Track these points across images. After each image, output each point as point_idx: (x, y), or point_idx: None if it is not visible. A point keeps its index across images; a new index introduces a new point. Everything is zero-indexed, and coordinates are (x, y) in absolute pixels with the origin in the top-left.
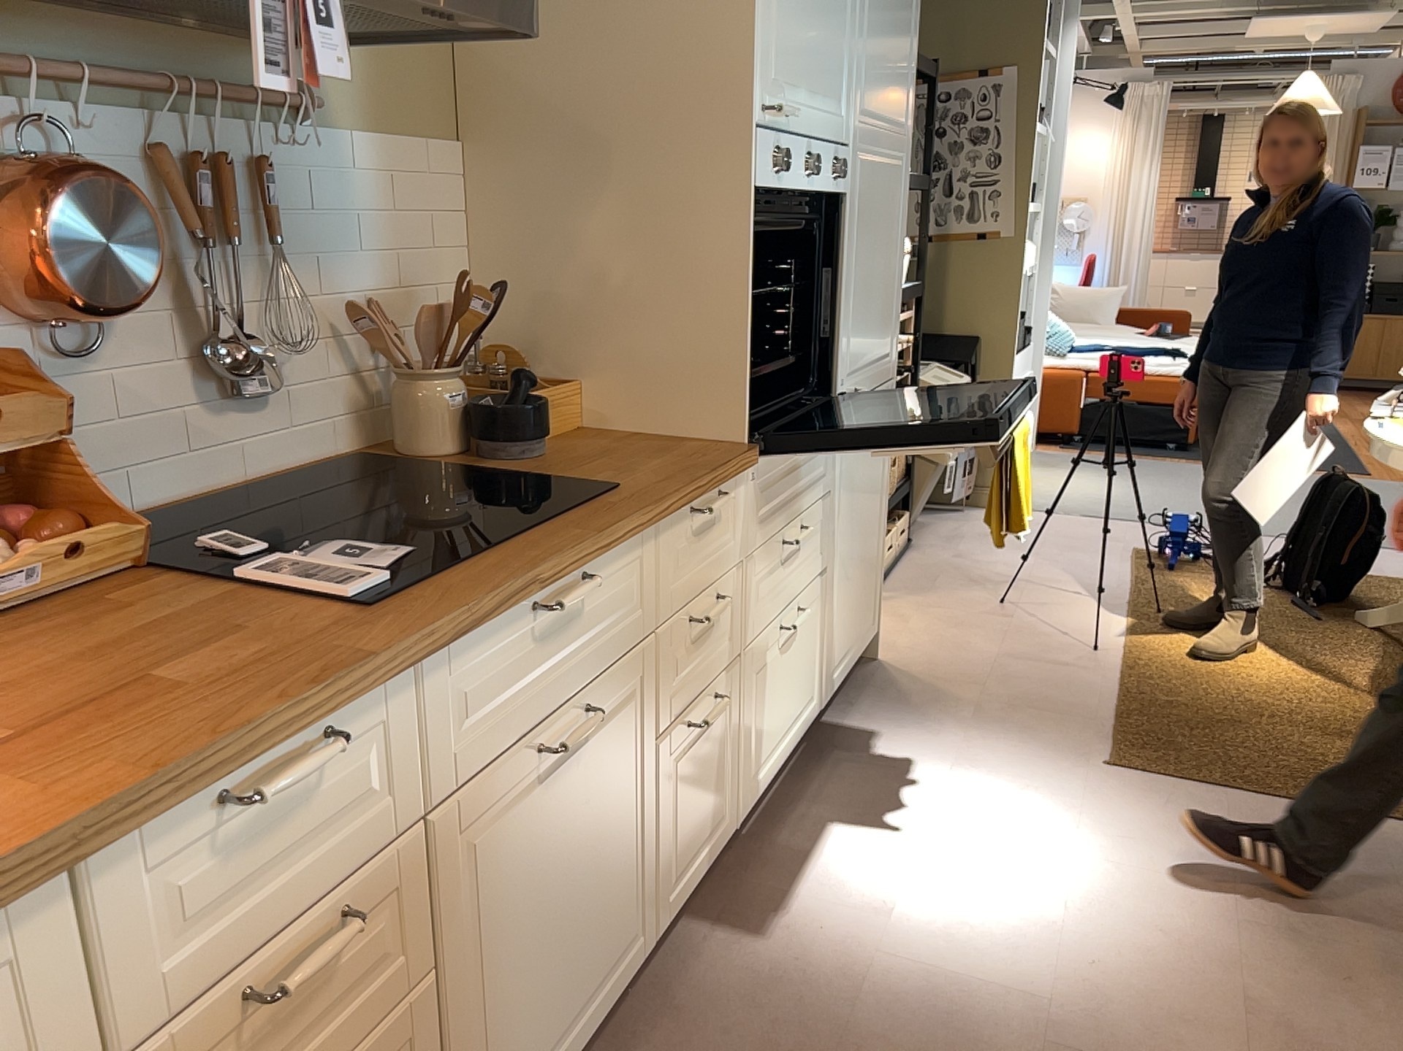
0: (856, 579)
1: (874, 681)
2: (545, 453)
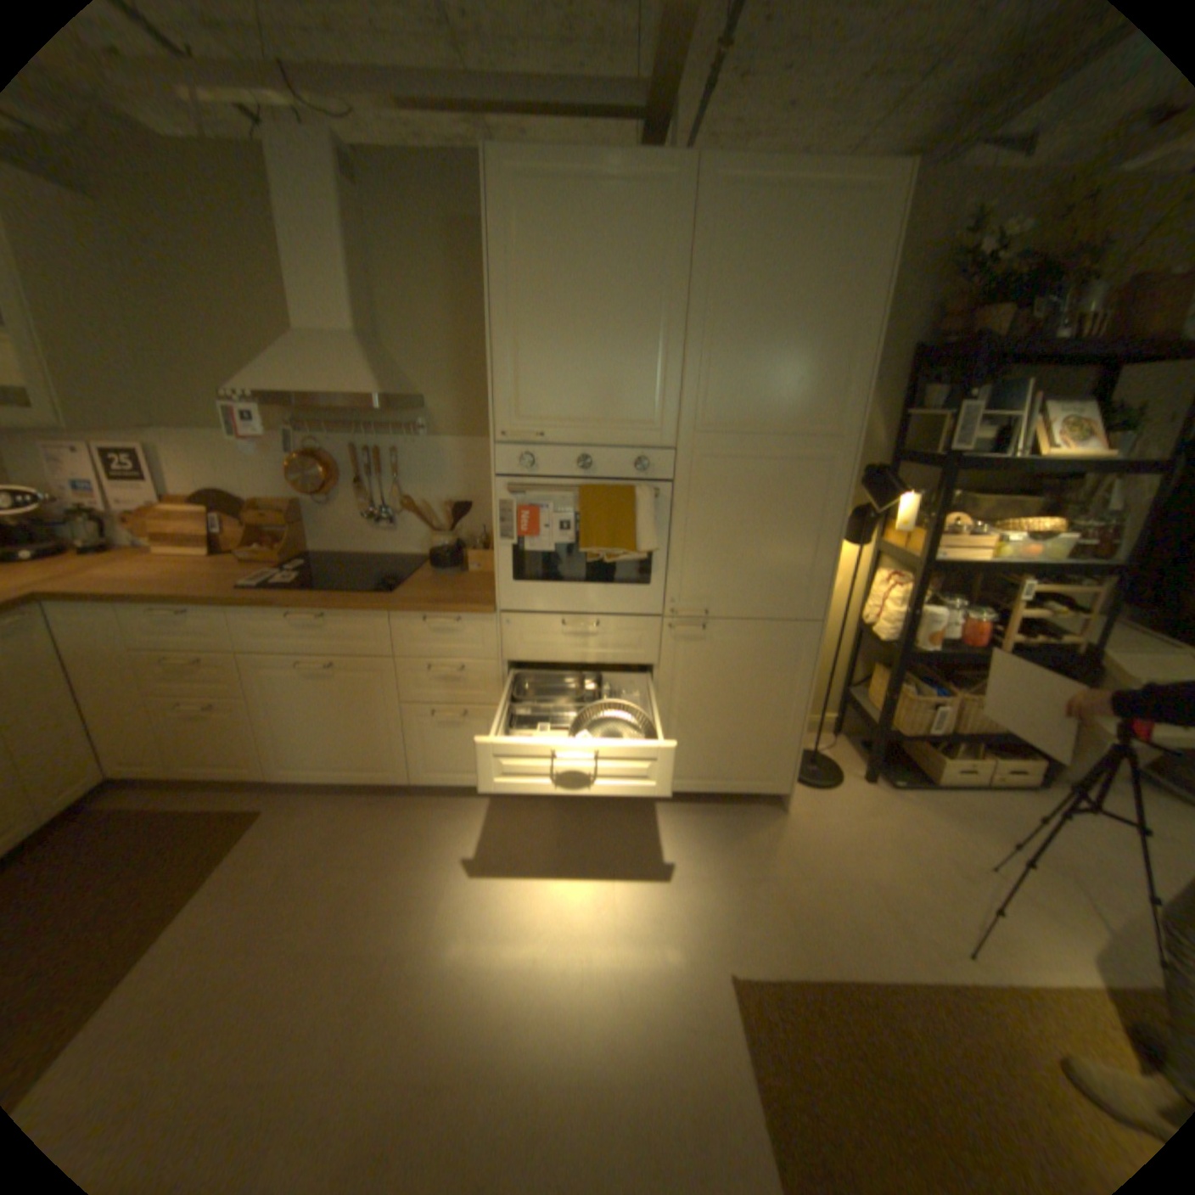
0: (721, 738)
1: (751, 818)
2: (445, 577)
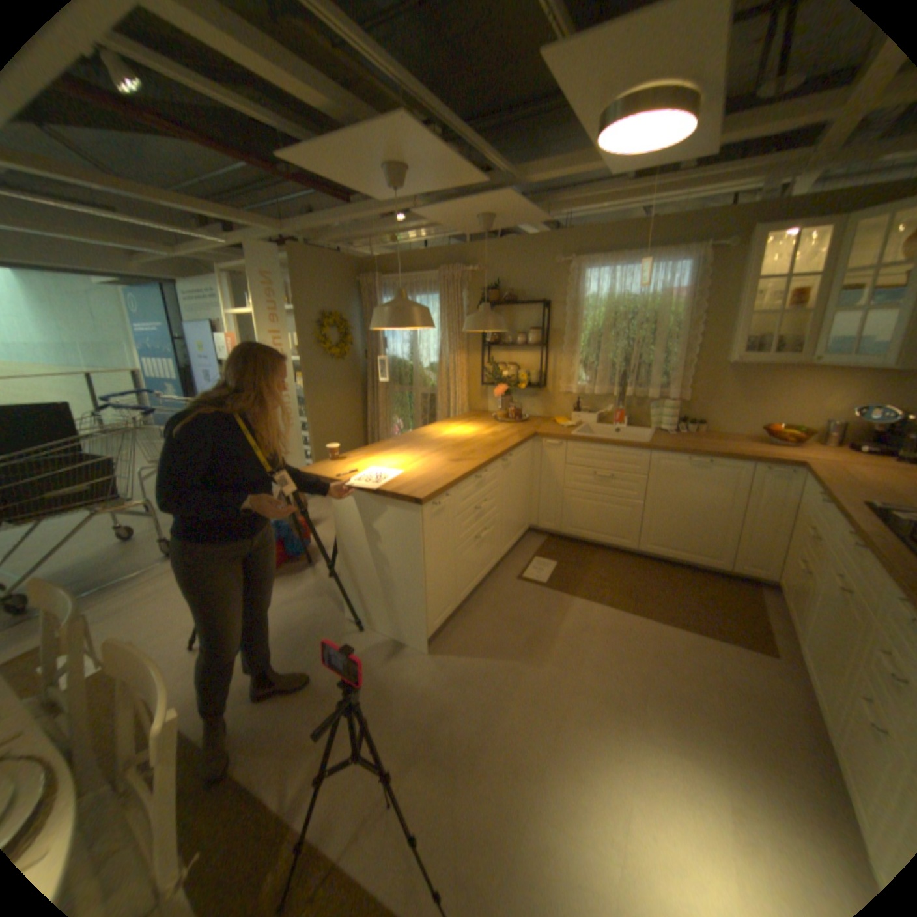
0: None
1: None
2: None
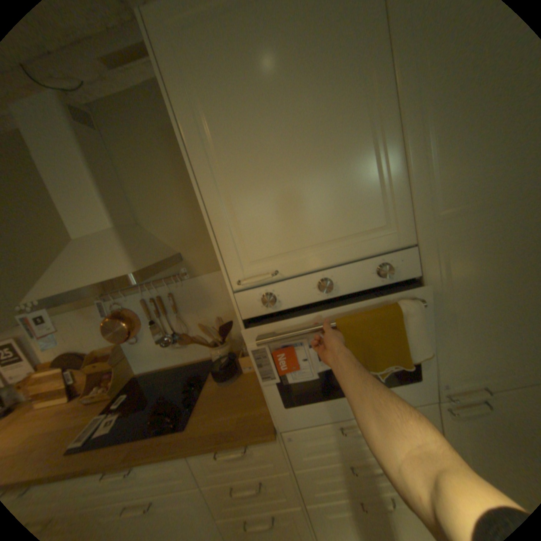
0: None
1: None
2: (226, 387)
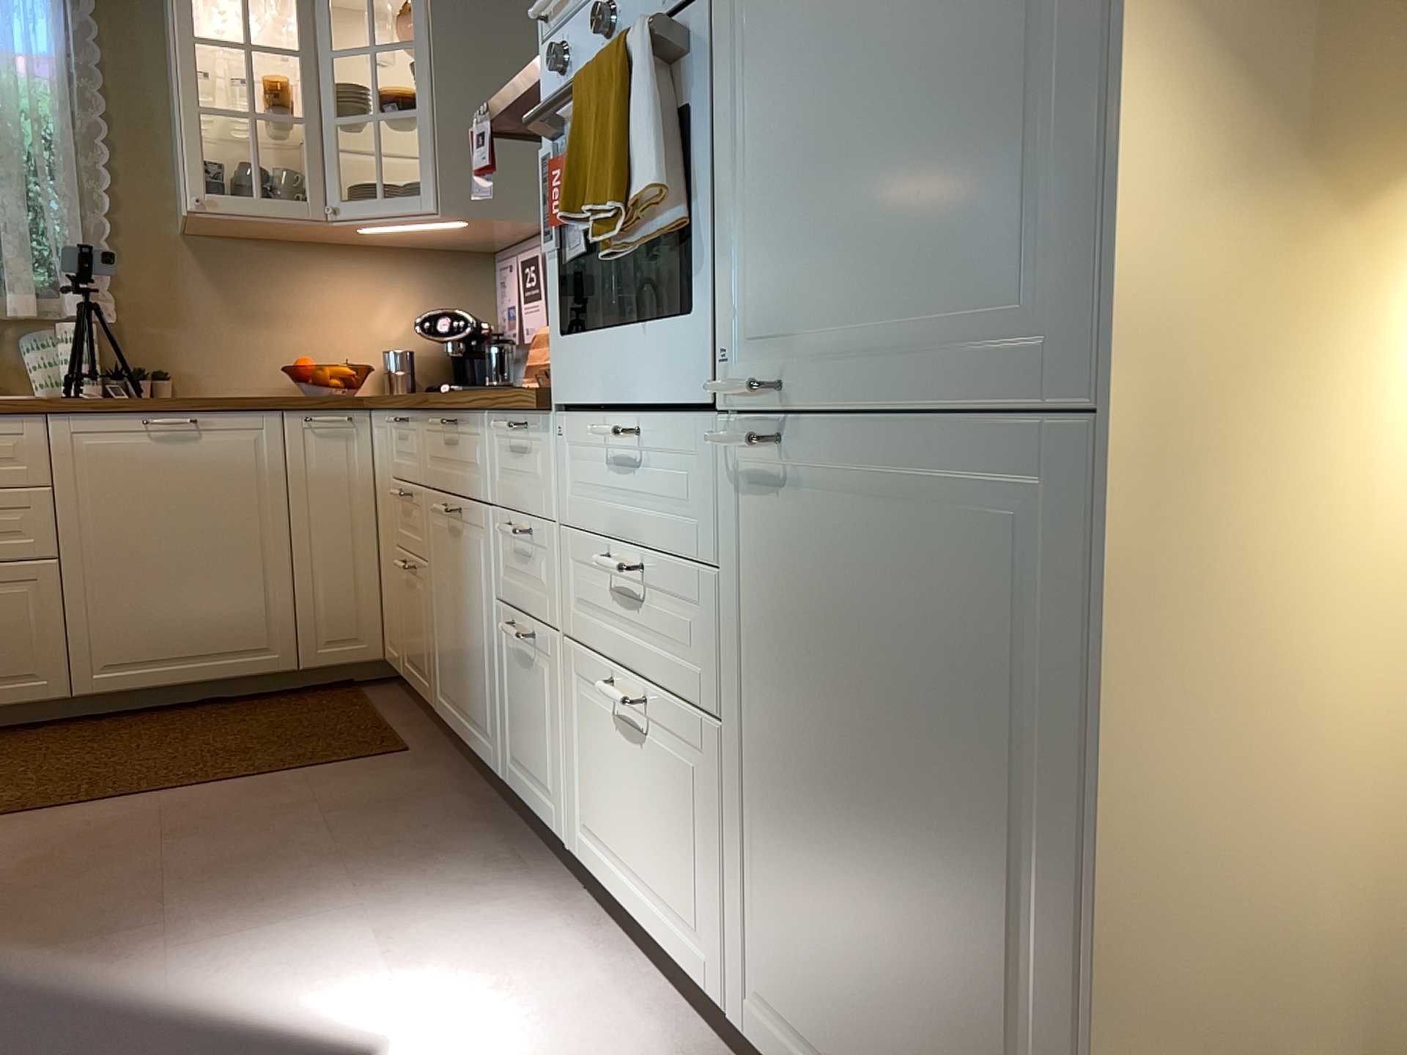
0: (859, 920)
1: None
2: None
